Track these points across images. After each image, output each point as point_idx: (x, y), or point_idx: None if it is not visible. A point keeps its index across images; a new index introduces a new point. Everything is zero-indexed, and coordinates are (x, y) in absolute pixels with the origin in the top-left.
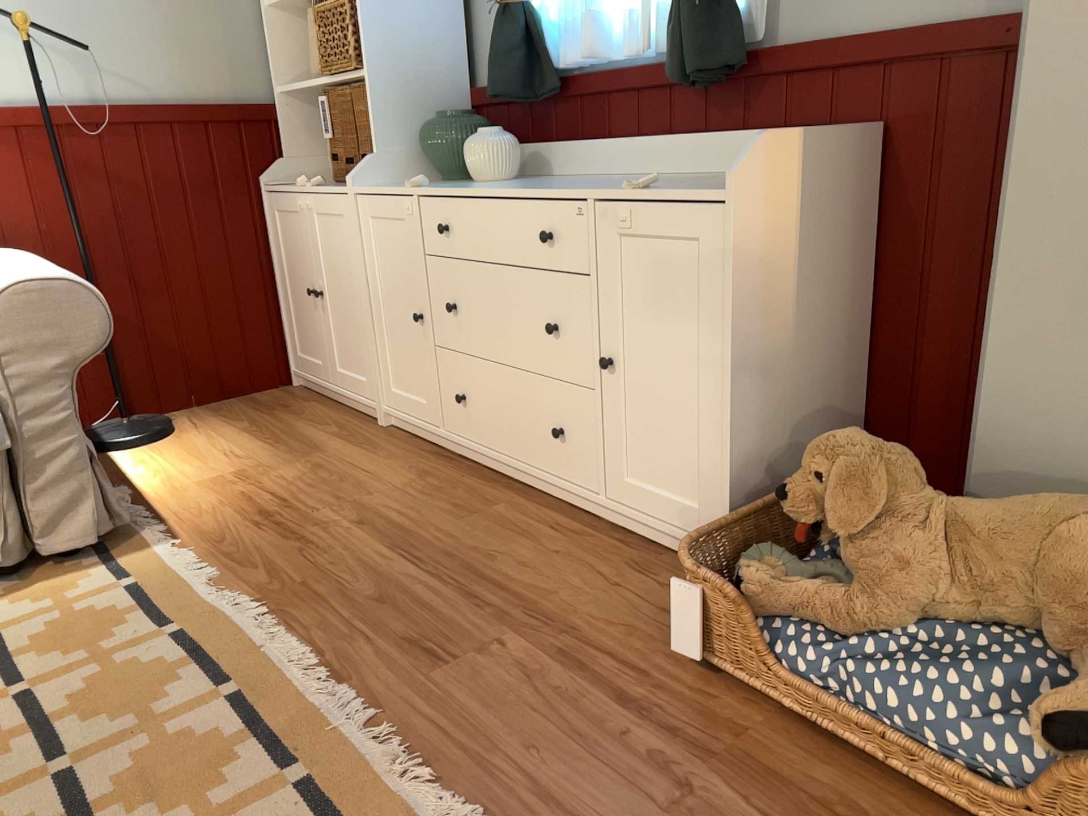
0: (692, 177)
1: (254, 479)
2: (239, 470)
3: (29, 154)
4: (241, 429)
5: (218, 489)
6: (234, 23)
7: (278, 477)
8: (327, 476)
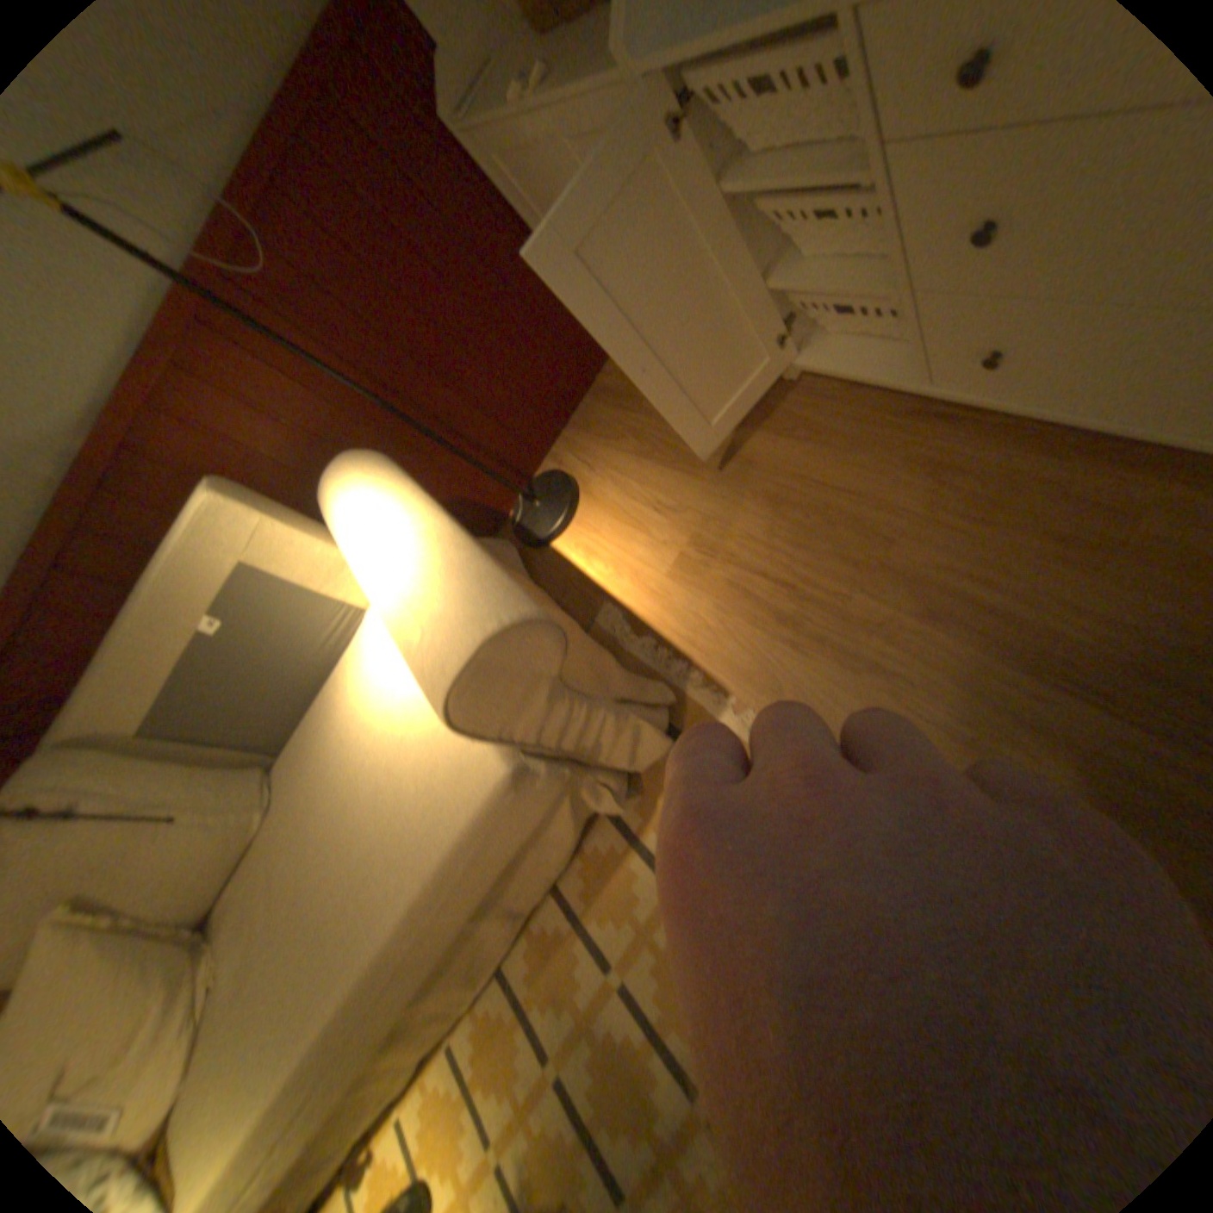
0: None
1: (721, 548)
2: (692, 534)
3: (234, 334)
4: (636, 453)
5: (700, 582)
6: None
7: (748, 538)
8: (806, 516)
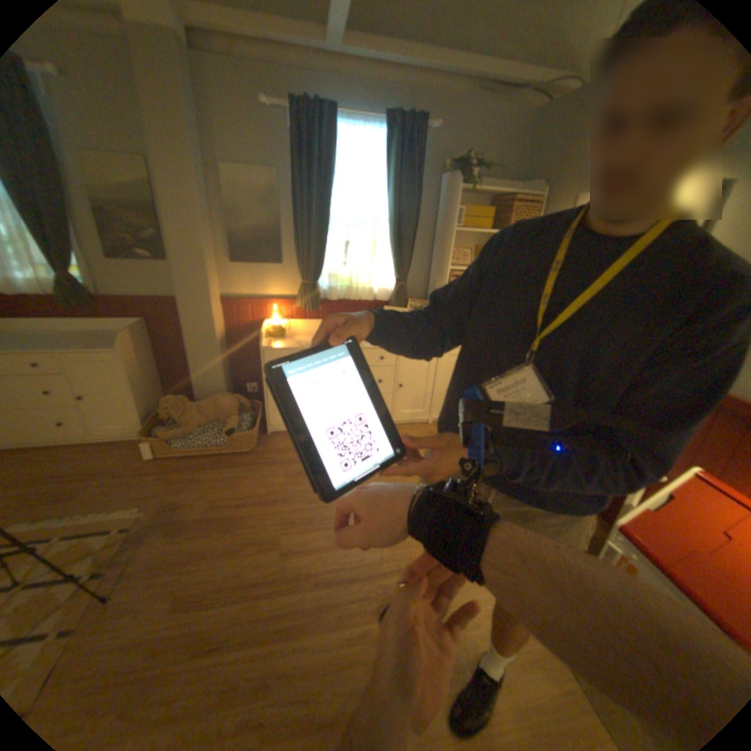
0: (78, 333)
1: None
2: None
3: None
4: None
5: None
6: None
7: None
8: None
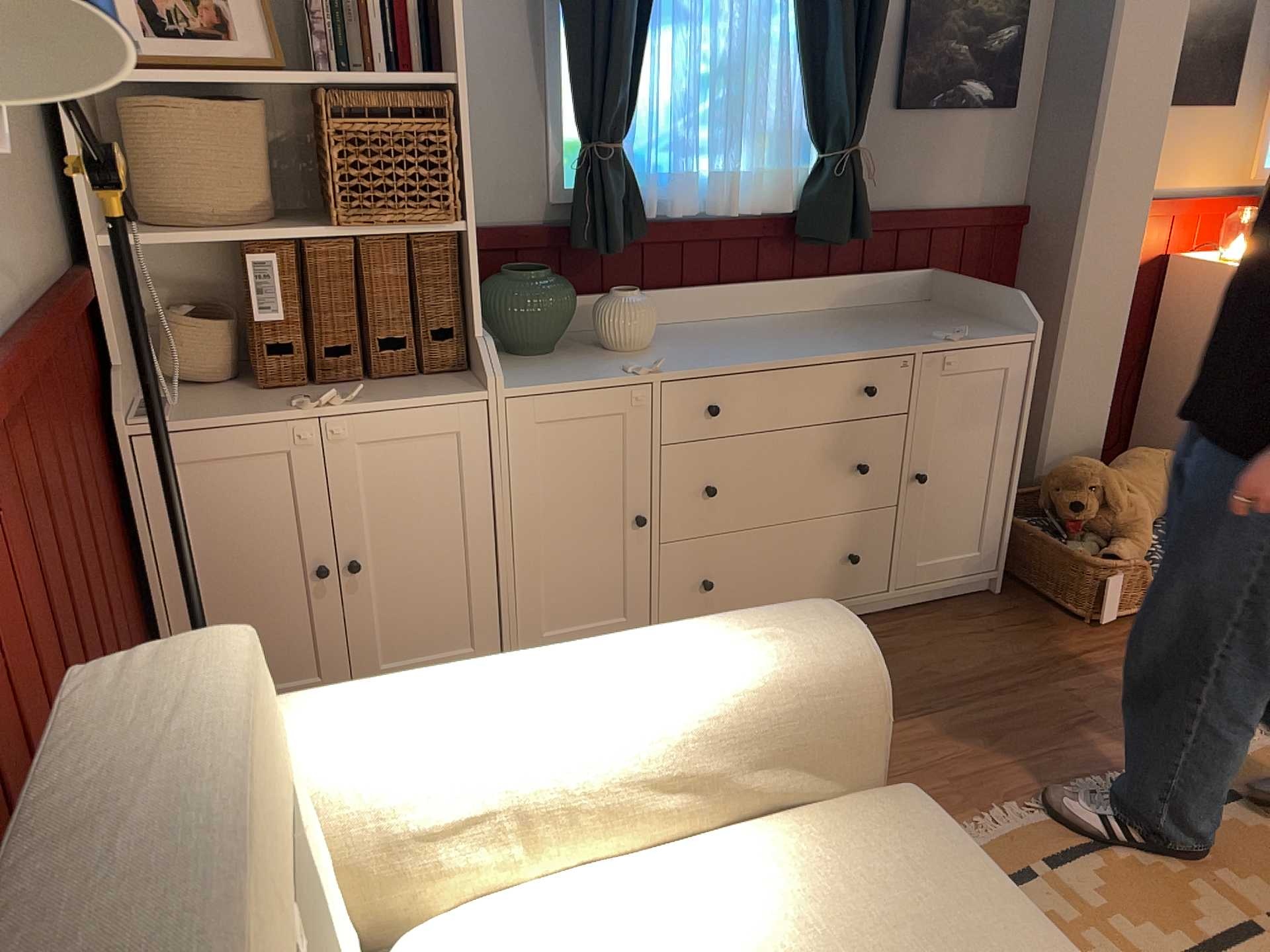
0: (819, 315)
1: None
2: None
3: None
4: None
5: None
6: (24, 110)
7: None
8: None
